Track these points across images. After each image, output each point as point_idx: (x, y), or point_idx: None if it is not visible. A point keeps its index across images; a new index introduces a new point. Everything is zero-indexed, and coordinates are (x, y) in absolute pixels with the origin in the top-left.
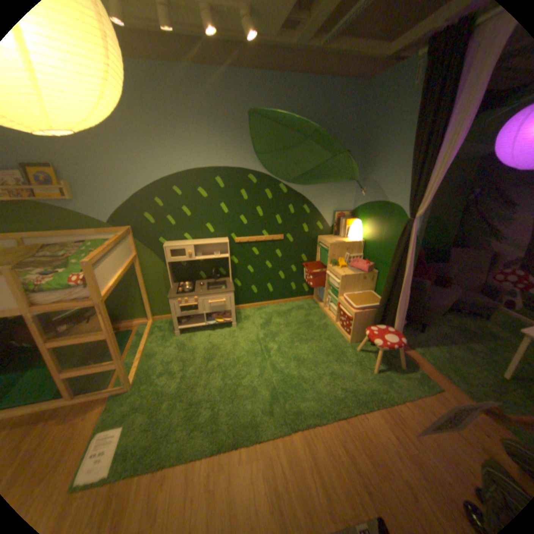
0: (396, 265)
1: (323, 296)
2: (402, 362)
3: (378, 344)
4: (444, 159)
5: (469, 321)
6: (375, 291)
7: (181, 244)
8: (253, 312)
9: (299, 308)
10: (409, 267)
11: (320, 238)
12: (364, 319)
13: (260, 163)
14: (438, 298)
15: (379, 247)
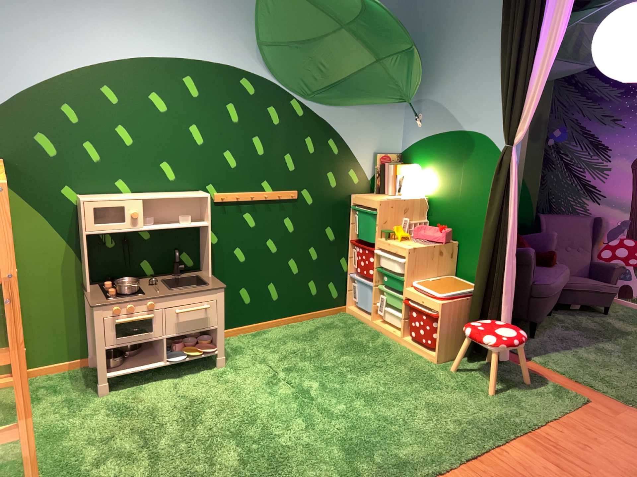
0: (492, 216)
1: (369, 296)
2: (517, 369)
3: (486, 338)
4: (535, 67)
5: (577, 316)
6: (454, 275)
7: (120, 198)
8: (247, 338)
9: (328, 324)
10: (508, 218)
11: (356, 197)
12: (451, 313)
13: (265, 63)
14: (540, 276)
15: (453, 203)
